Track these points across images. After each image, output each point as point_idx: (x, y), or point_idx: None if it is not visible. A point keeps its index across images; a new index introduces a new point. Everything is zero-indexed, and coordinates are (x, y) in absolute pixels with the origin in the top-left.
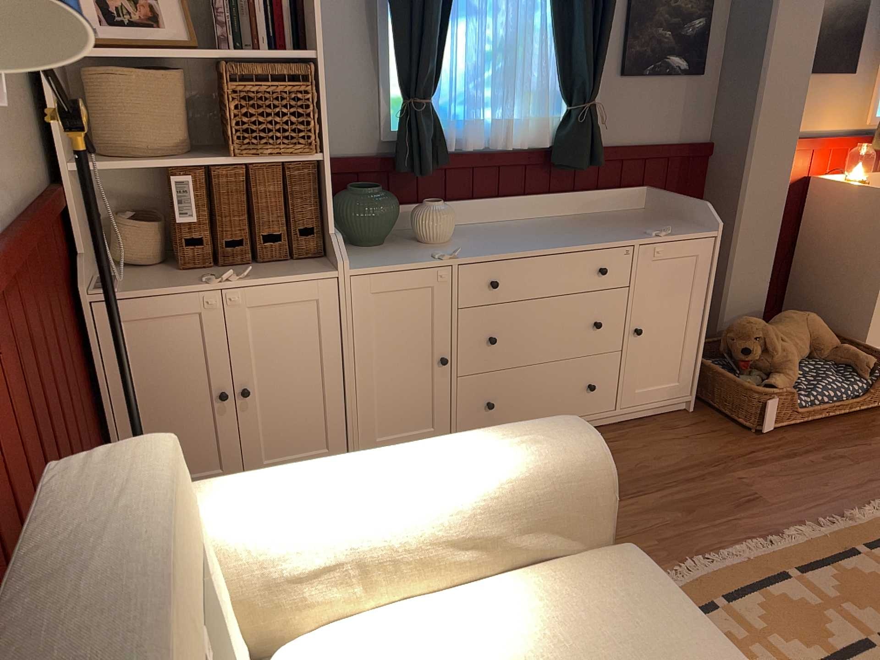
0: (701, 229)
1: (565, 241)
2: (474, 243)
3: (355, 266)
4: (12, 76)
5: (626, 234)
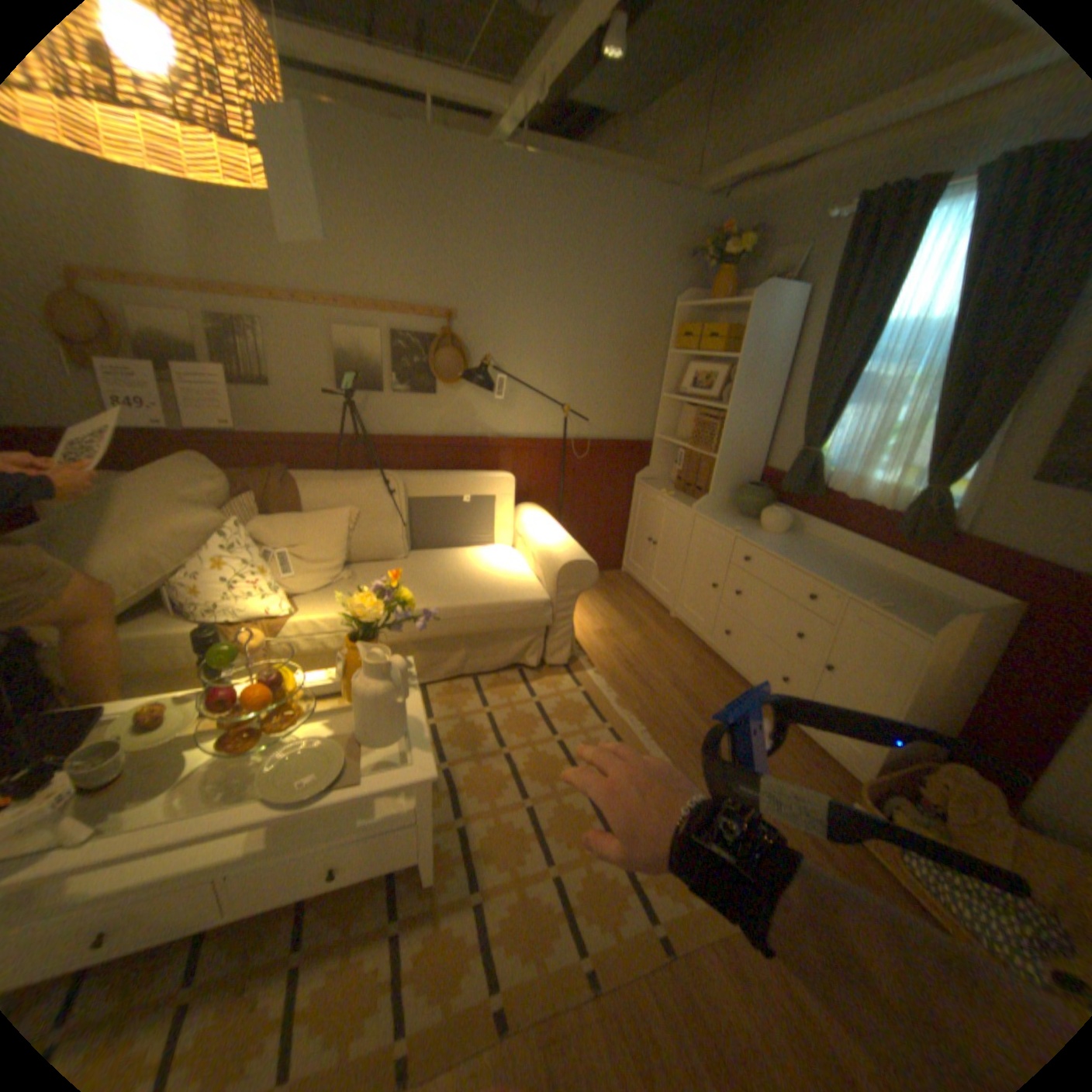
0: (934, 632)
1: (812, 567)
2: (776, 540)
3: (703, 513)
4: (638, 400)
5: (864, 592)
